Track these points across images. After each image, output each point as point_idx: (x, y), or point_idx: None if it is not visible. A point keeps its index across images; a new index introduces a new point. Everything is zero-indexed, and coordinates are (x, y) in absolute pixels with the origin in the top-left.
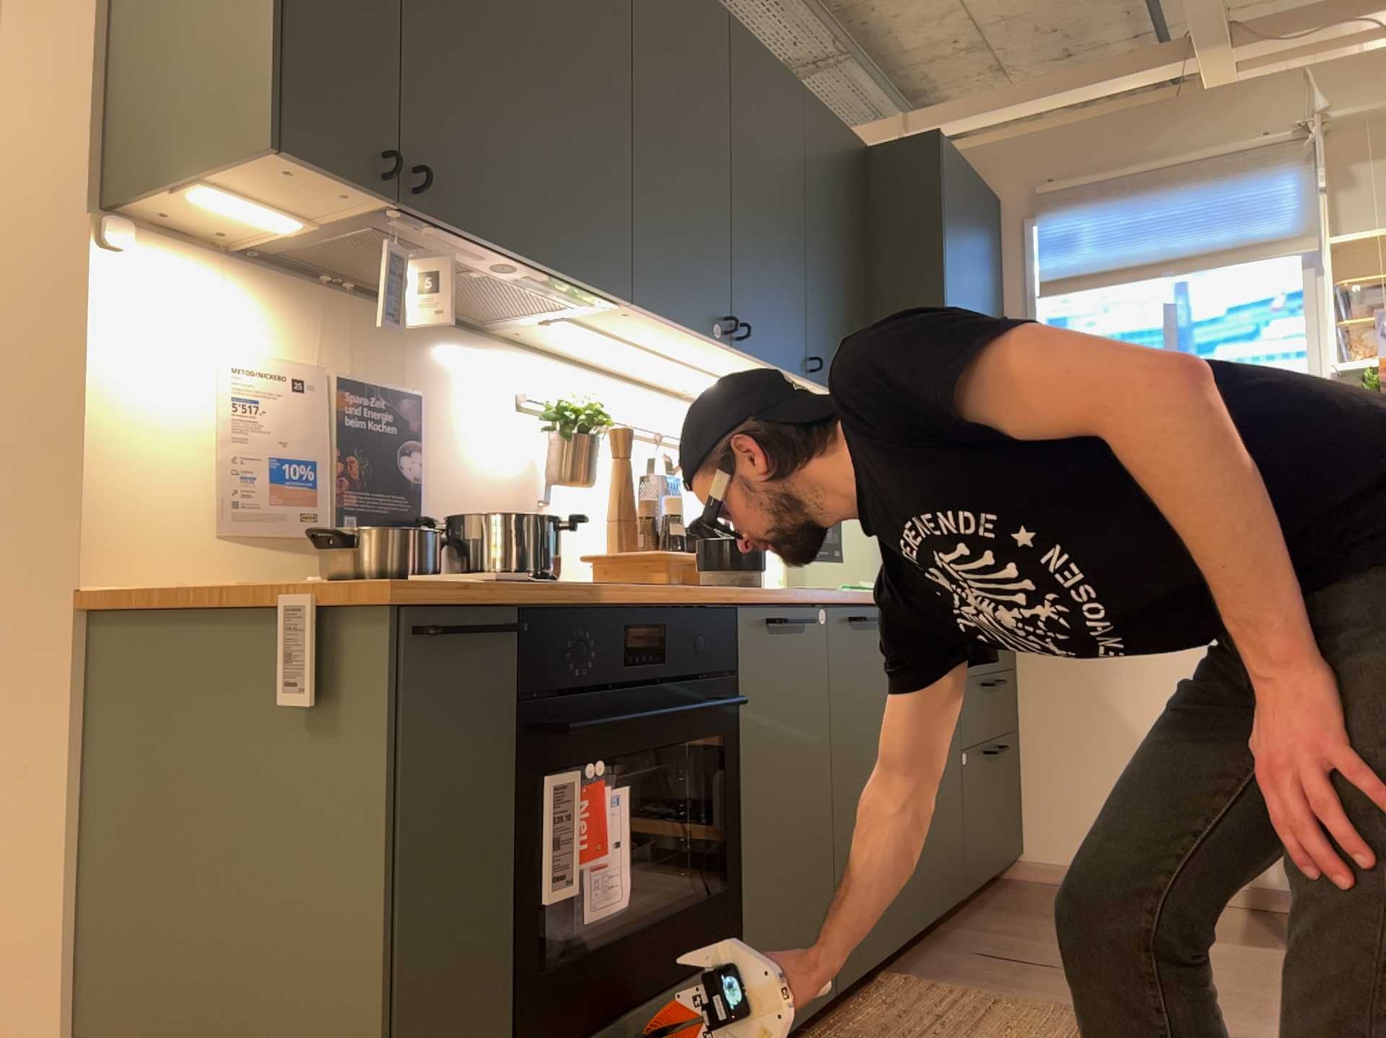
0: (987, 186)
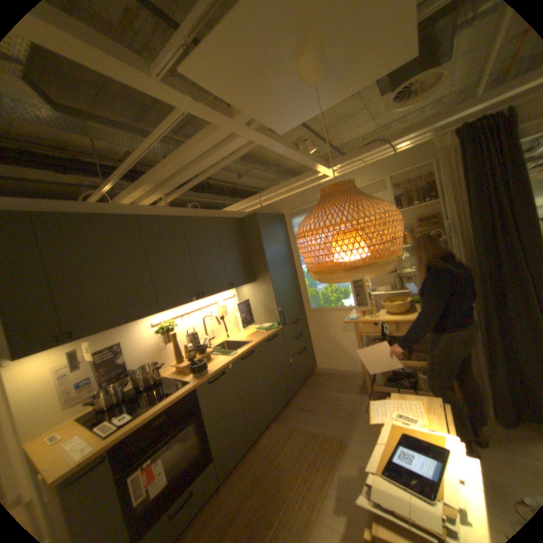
0: (280, 210)
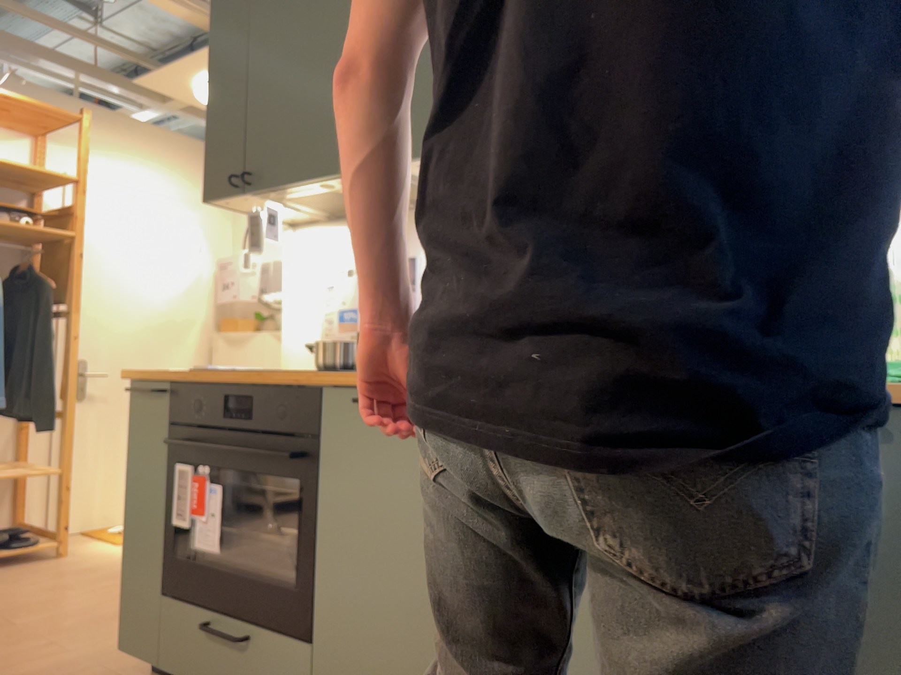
0: None
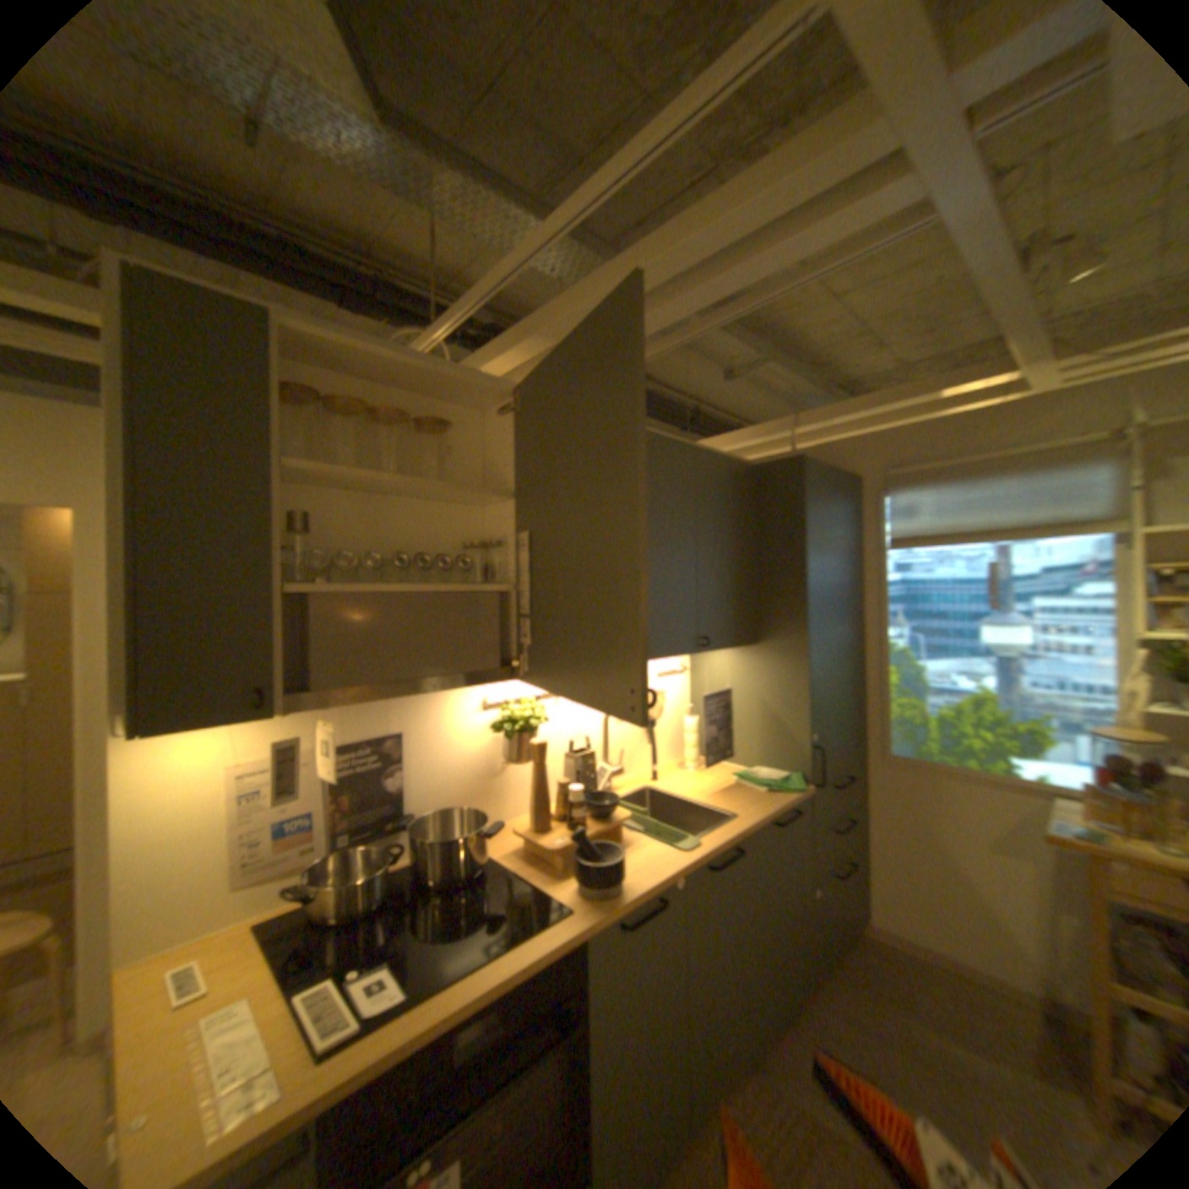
0: (853, 465)
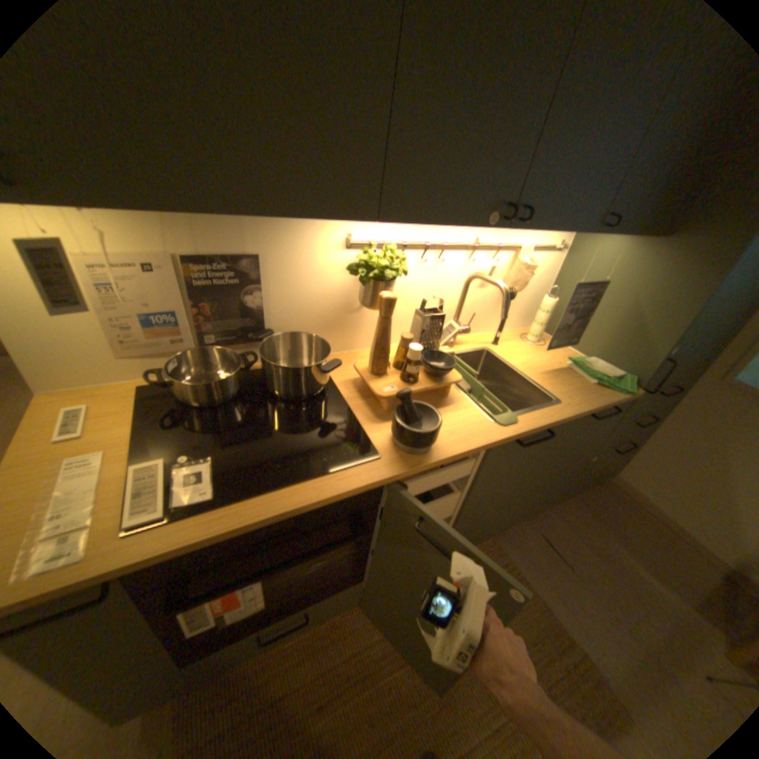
0: None
